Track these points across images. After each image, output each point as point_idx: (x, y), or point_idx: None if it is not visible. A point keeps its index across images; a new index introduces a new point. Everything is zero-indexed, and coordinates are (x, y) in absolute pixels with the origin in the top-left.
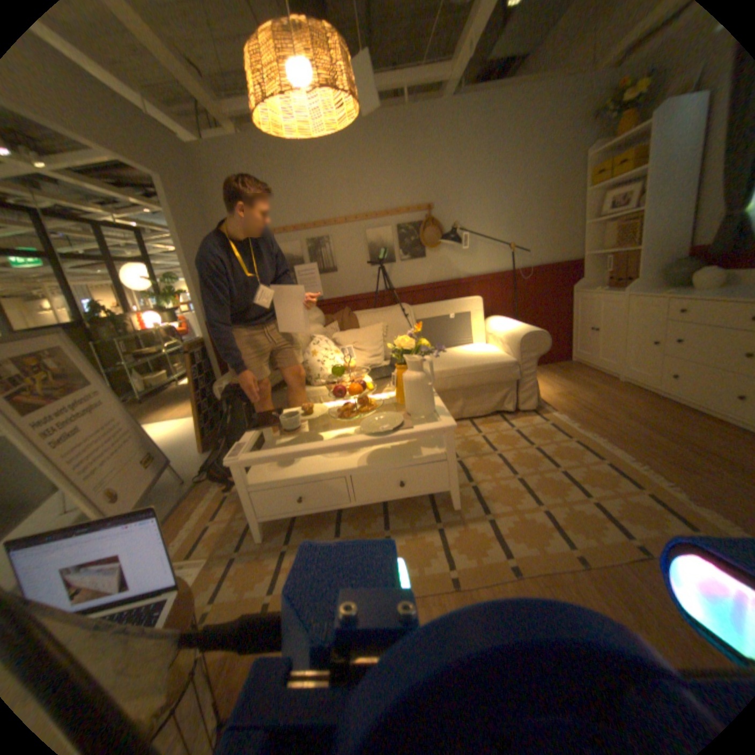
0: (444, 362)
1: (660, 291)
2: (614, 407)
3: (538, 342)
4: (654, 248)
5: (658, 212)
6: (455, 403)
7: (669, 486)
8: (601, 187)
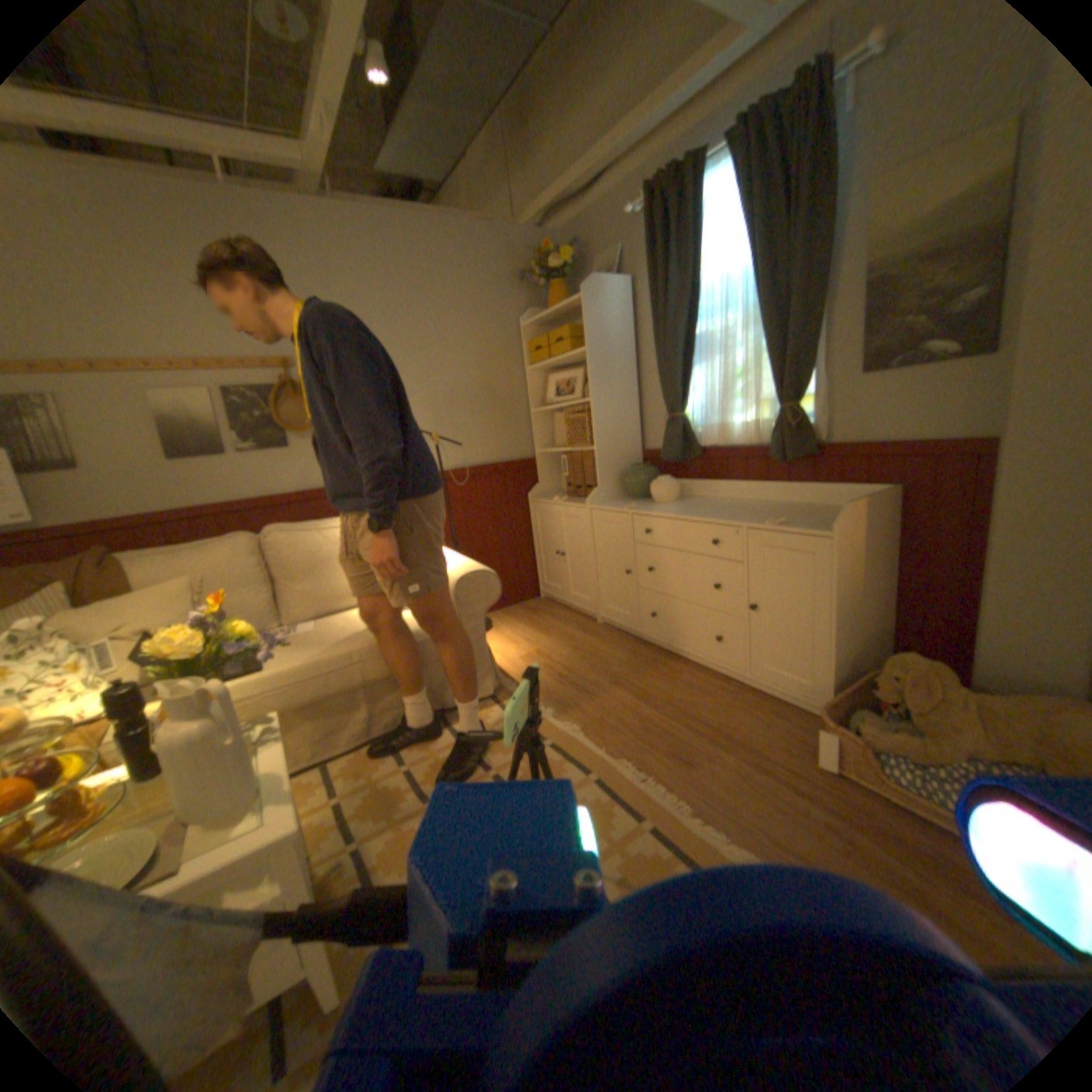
0: (325, 640)
1: (622, 504)
2: (595, 667)
3: (482, 588)
4: (608, 451)
5: (605, 407)
6: (354, 715)
7: (673, 801)
8: (542, 369)
